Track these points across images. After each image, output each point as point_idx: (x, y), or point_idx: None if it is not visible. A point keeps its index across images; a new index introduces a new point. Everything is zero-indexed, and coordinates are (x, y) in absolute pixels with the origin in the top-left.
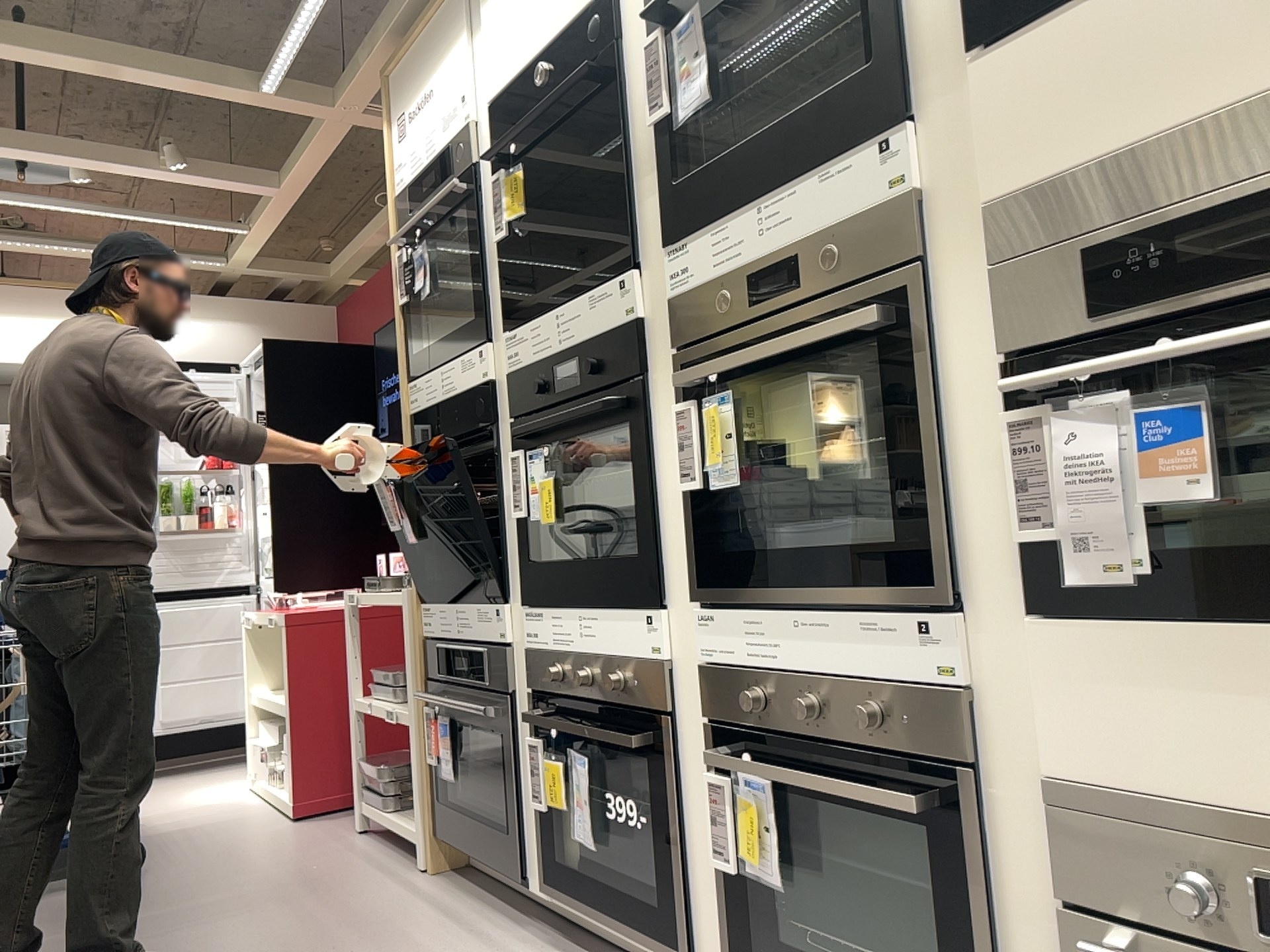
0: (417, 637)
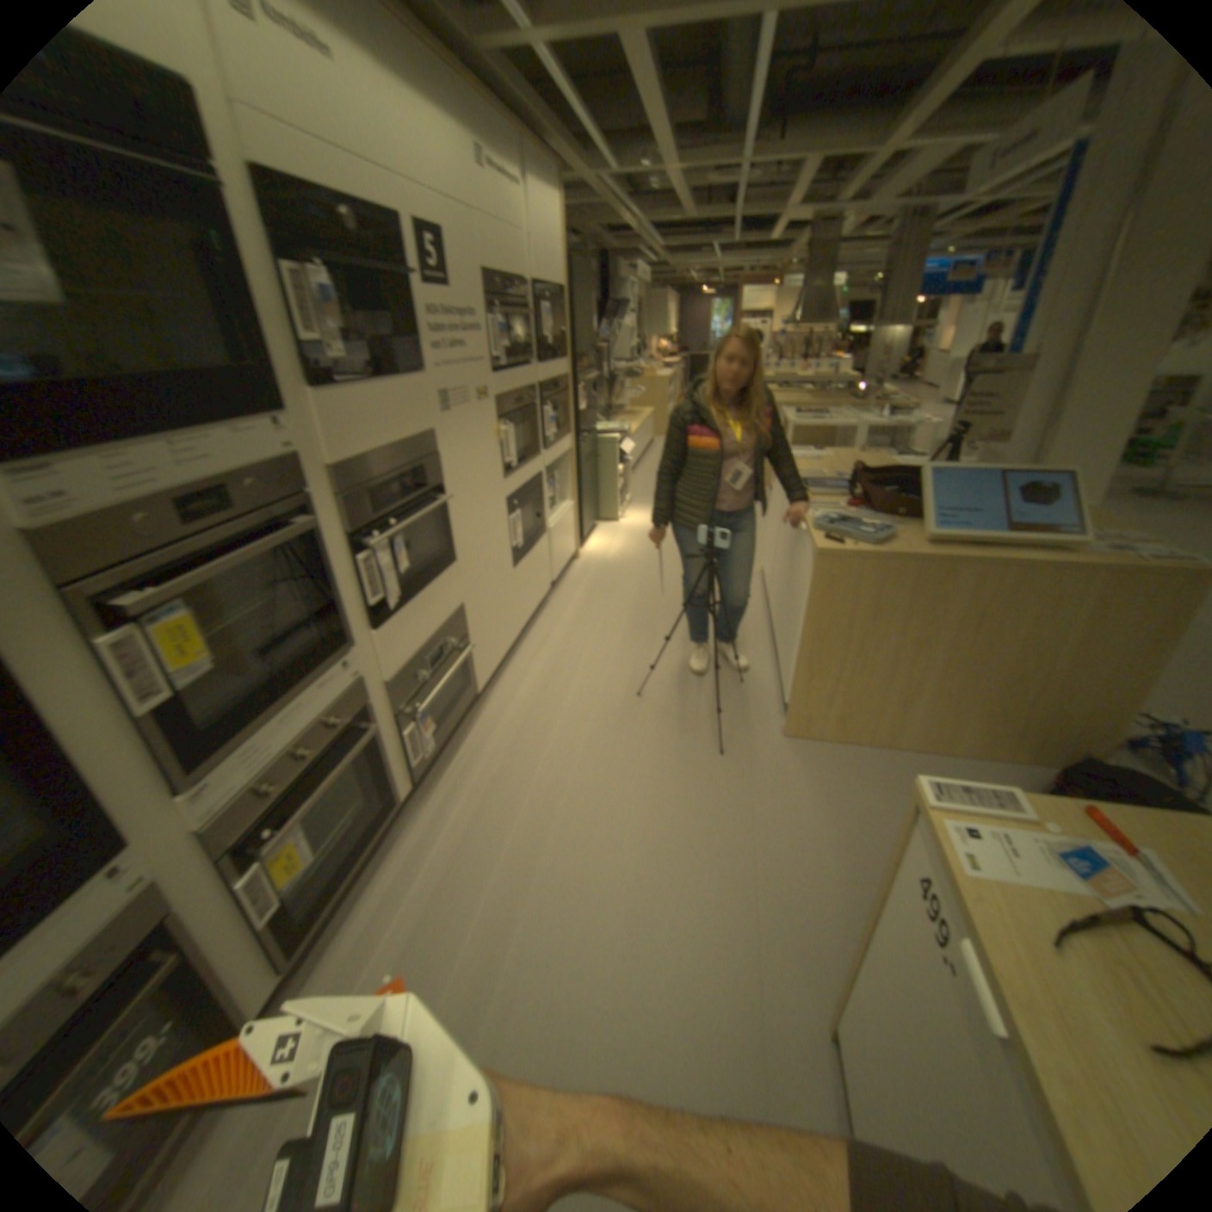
0: None
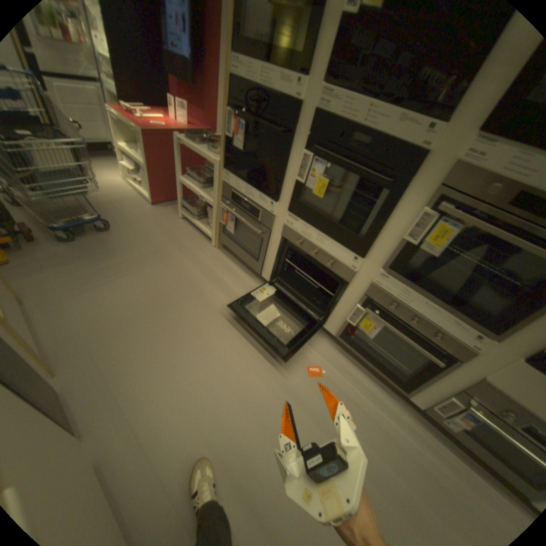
0: (221, 181)
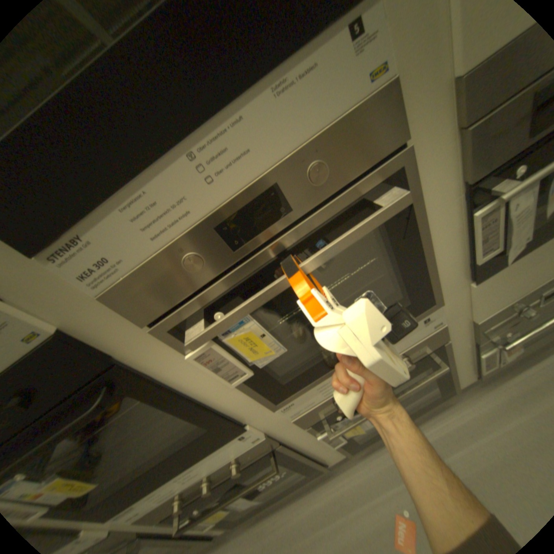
0: None
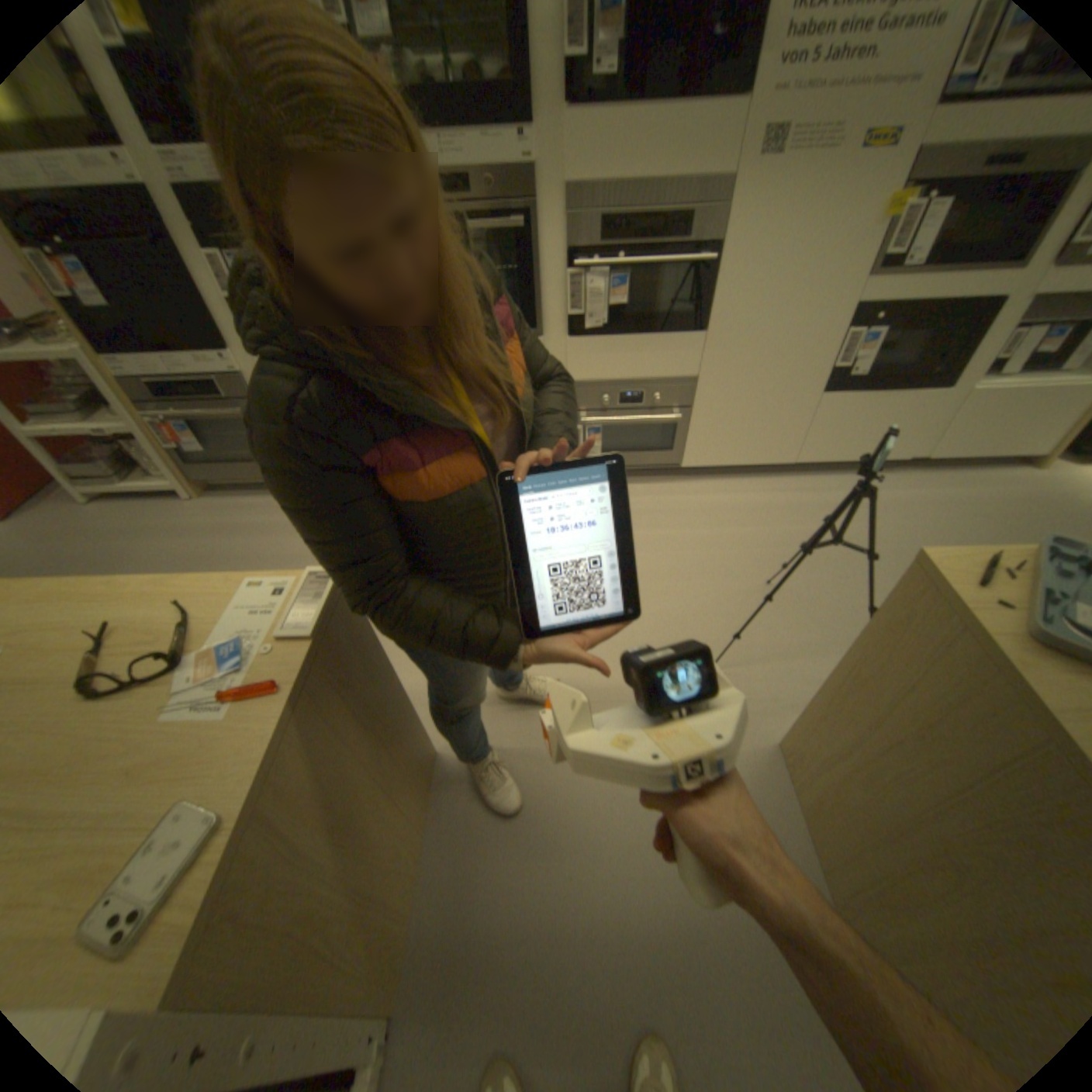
0: (108, 381)
